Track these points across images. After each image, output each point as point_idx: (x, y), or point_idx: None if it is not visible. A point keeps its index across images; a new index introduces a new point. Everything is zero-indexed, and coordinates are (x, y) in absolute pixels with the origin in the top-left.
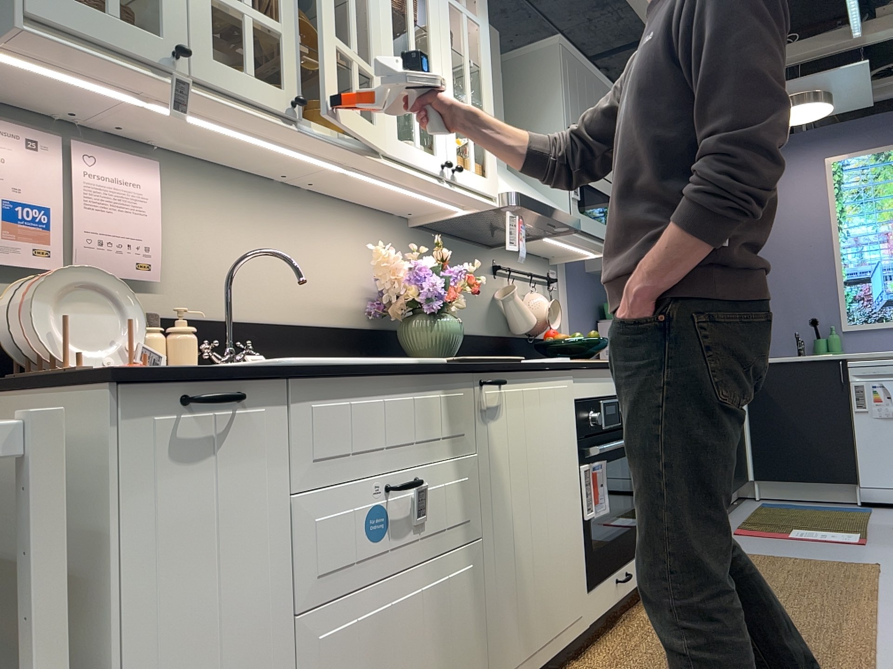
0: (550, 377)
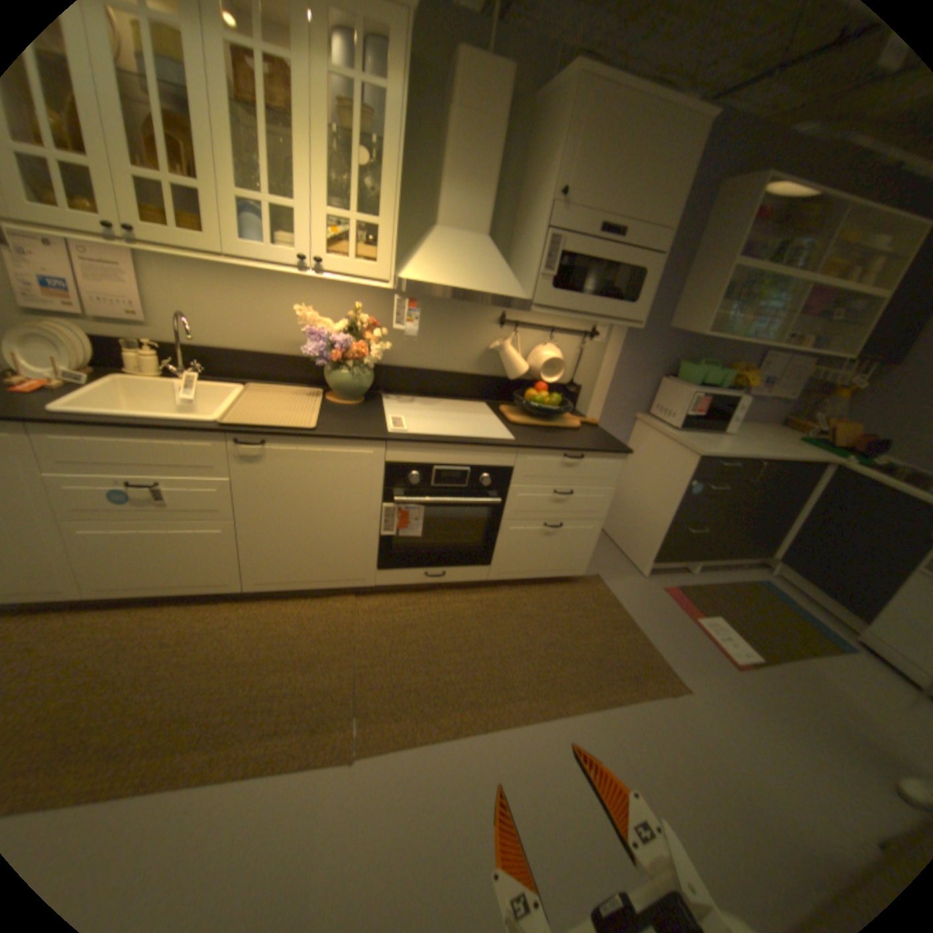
0: (343, 444)
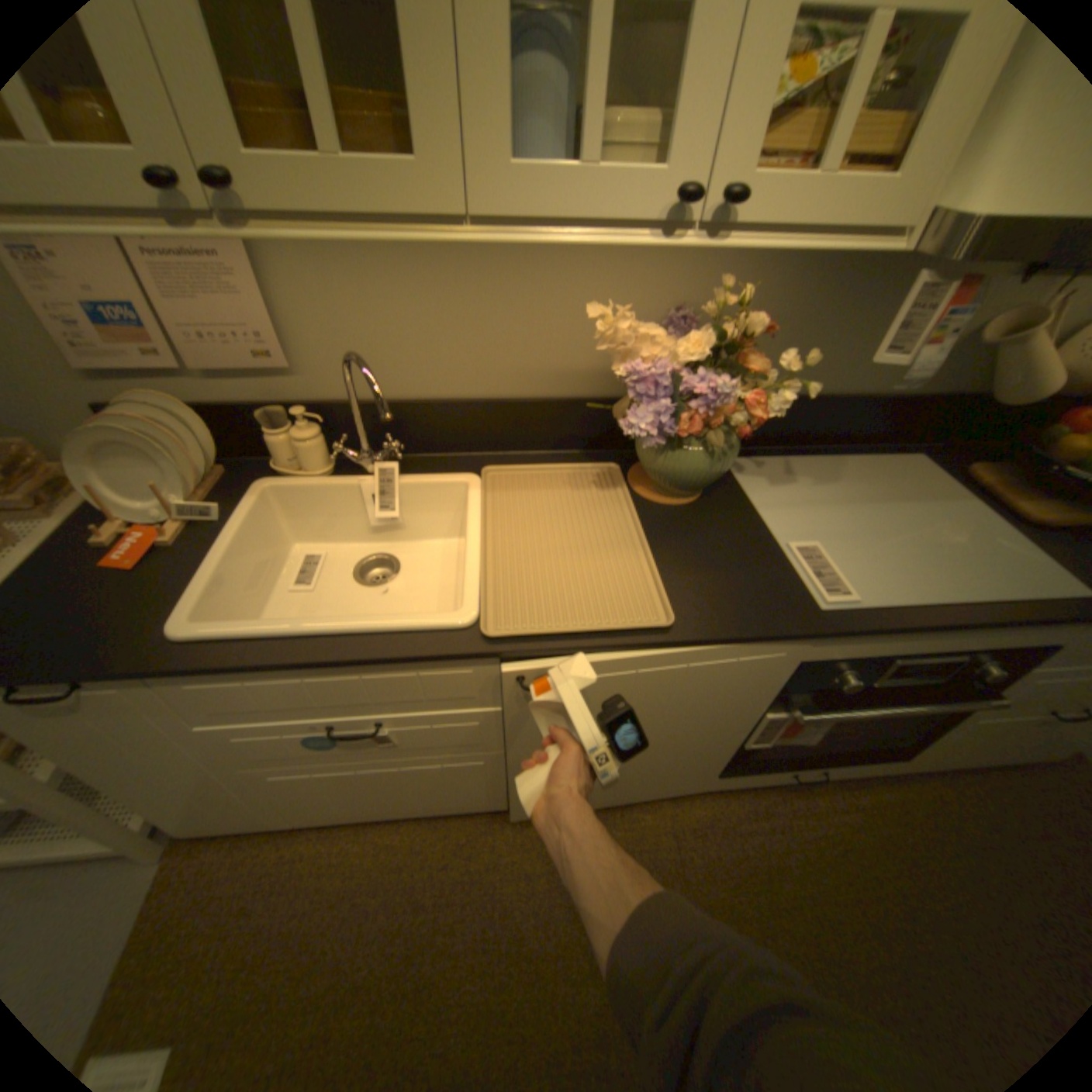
0: (728, 647)
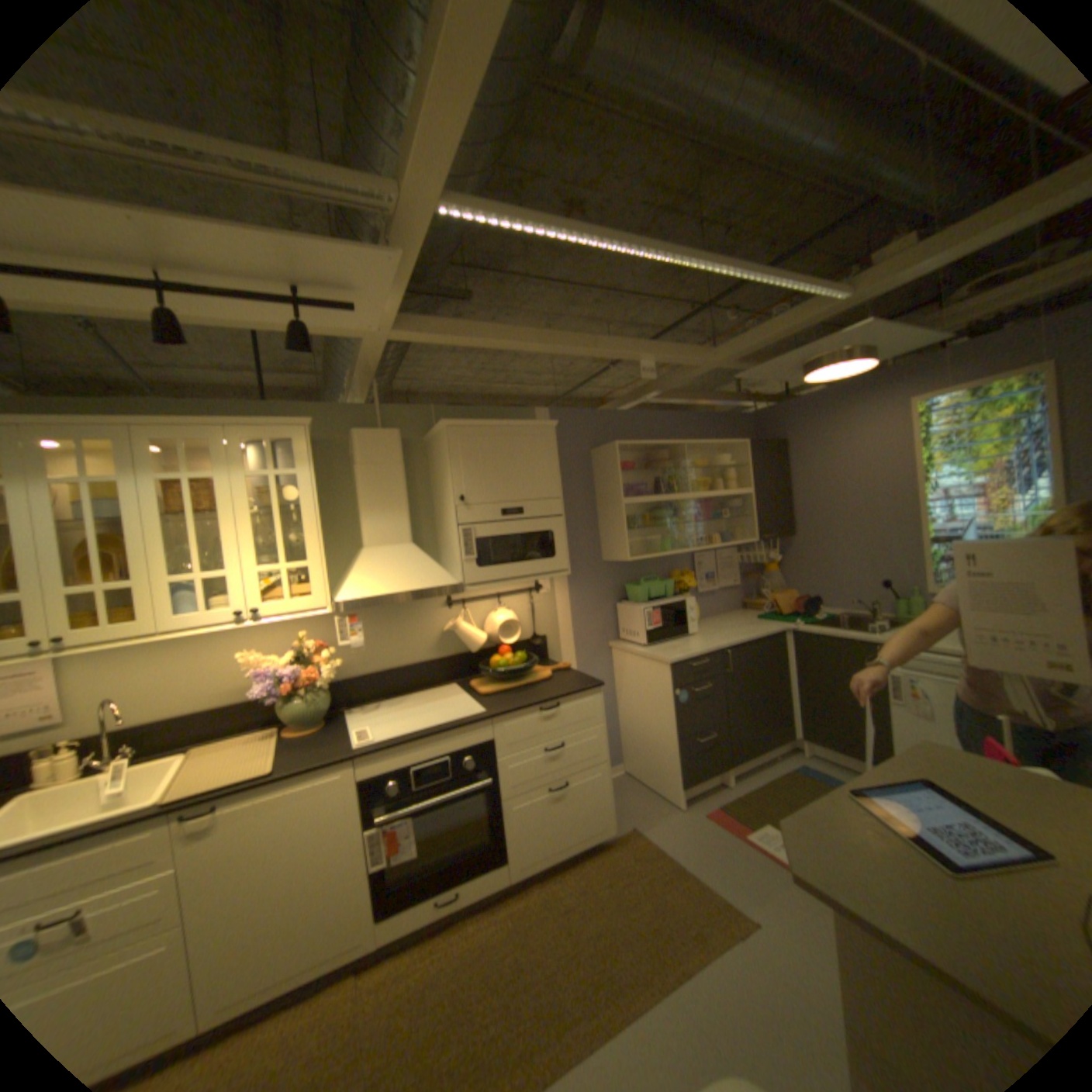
0: (305, 779)
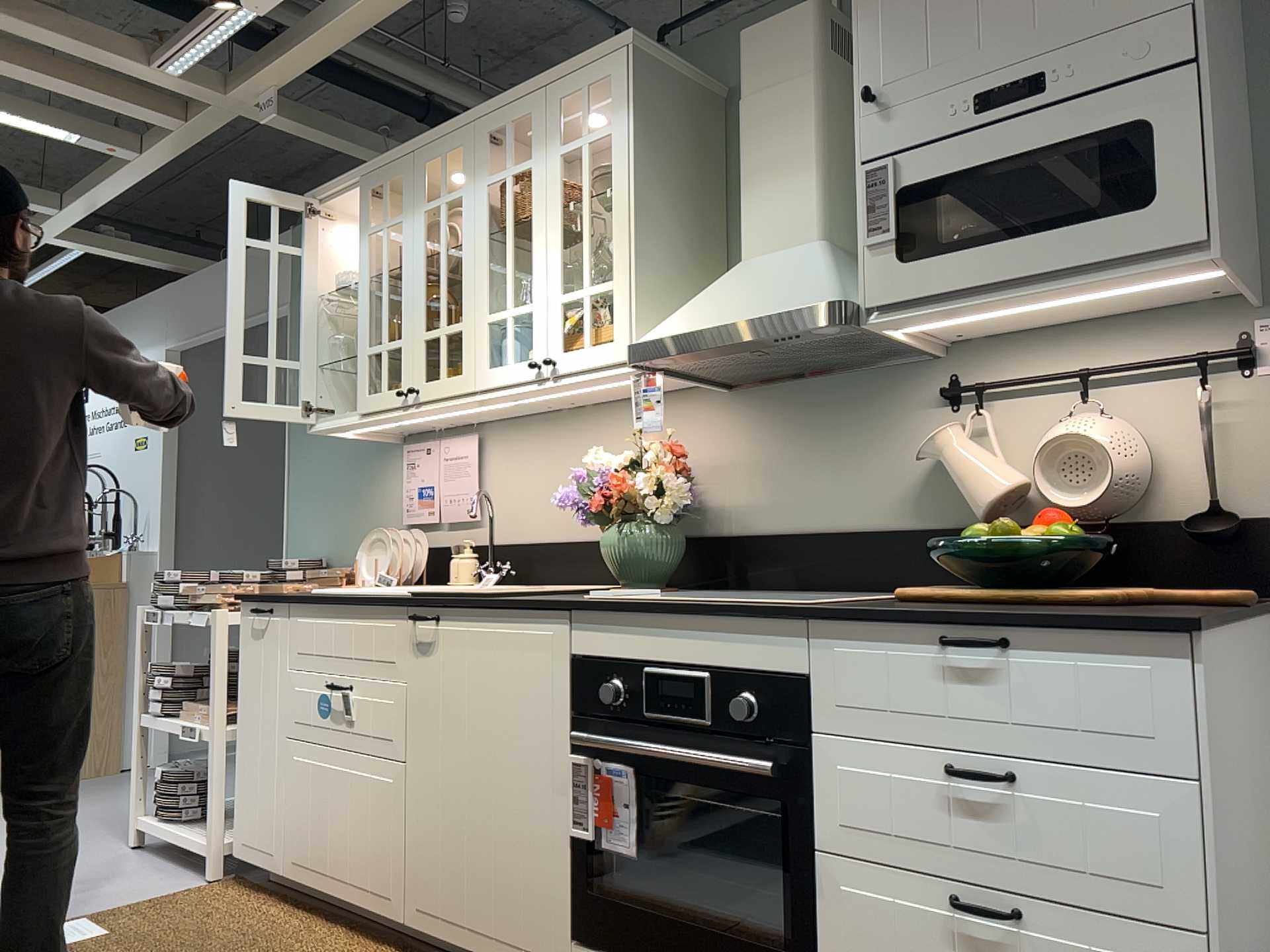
0: (515, 619)
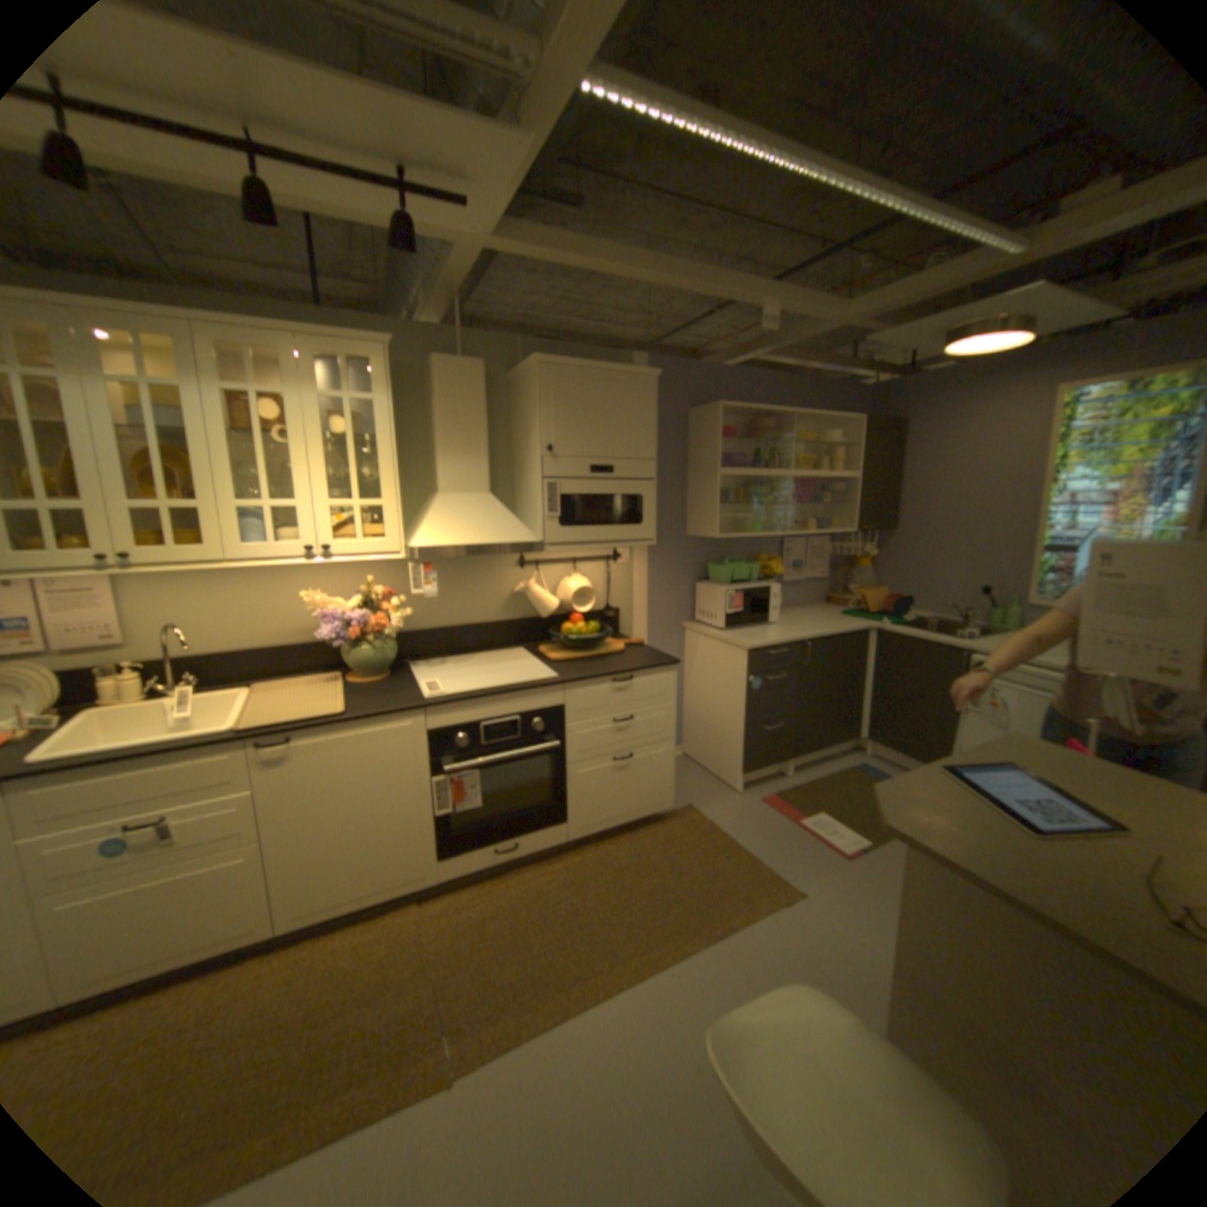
0: (379, 723)
